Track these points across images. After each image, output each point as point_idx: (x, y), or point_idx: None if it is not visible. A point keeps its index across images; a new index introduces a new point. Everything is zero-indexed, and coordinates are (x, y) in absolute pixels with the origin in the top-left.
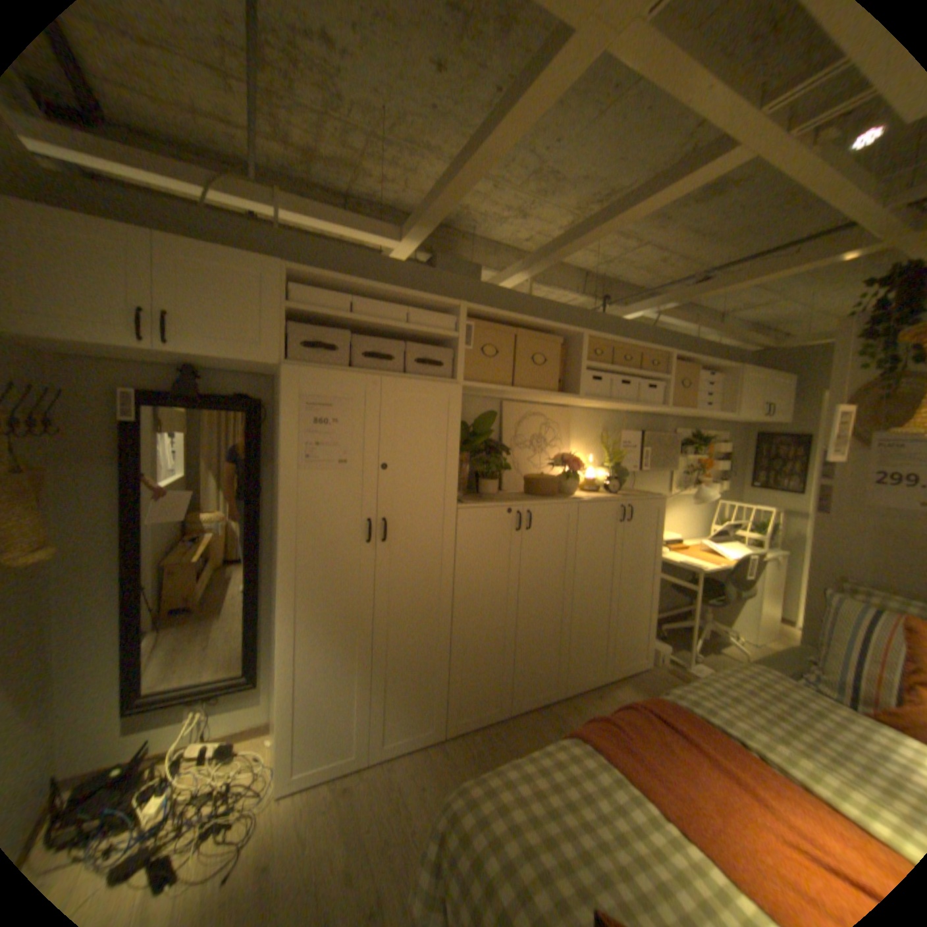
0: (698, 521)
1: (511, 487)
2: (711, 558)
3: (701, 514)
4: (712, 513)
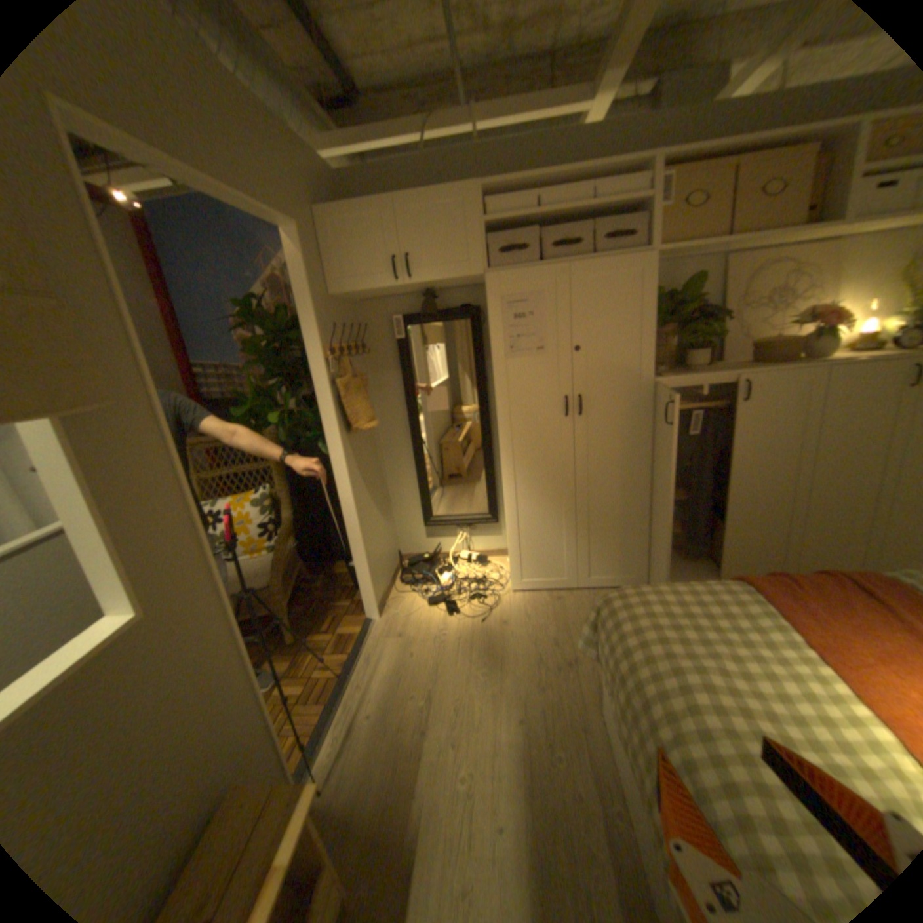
0: None
1: (737, 356)
2: None
3: None
4: None
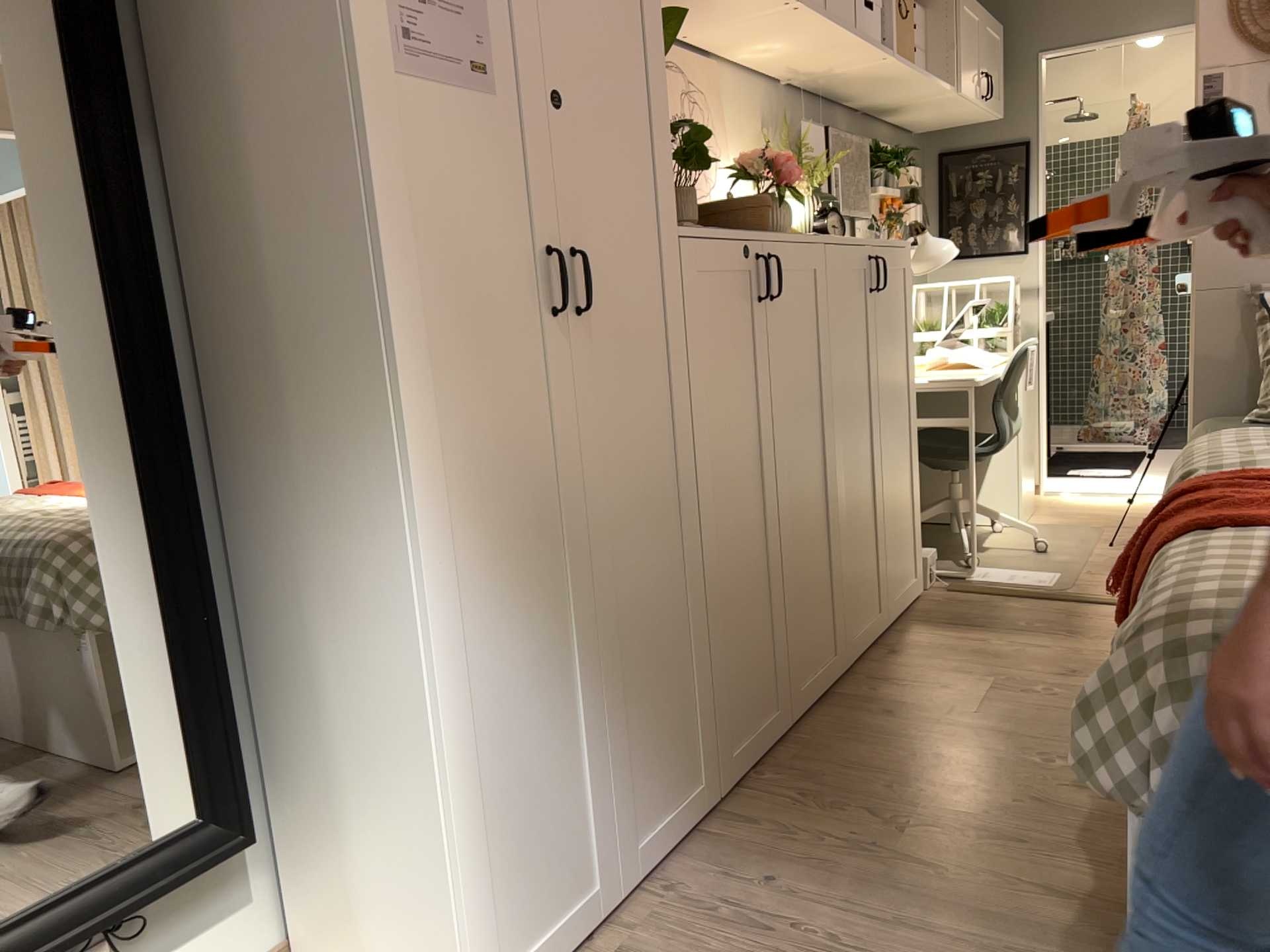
0: None
1: None
2: (957, 370)
3: None
4: None
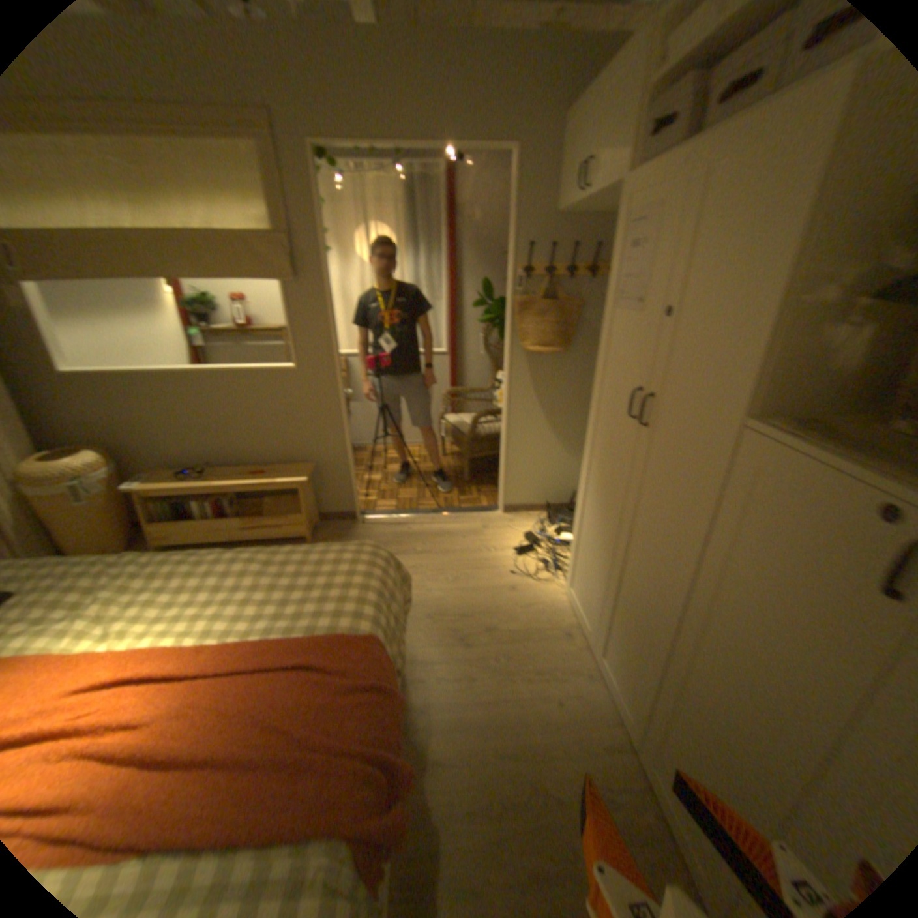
0: None
1: None
2: None
3: None
4: None
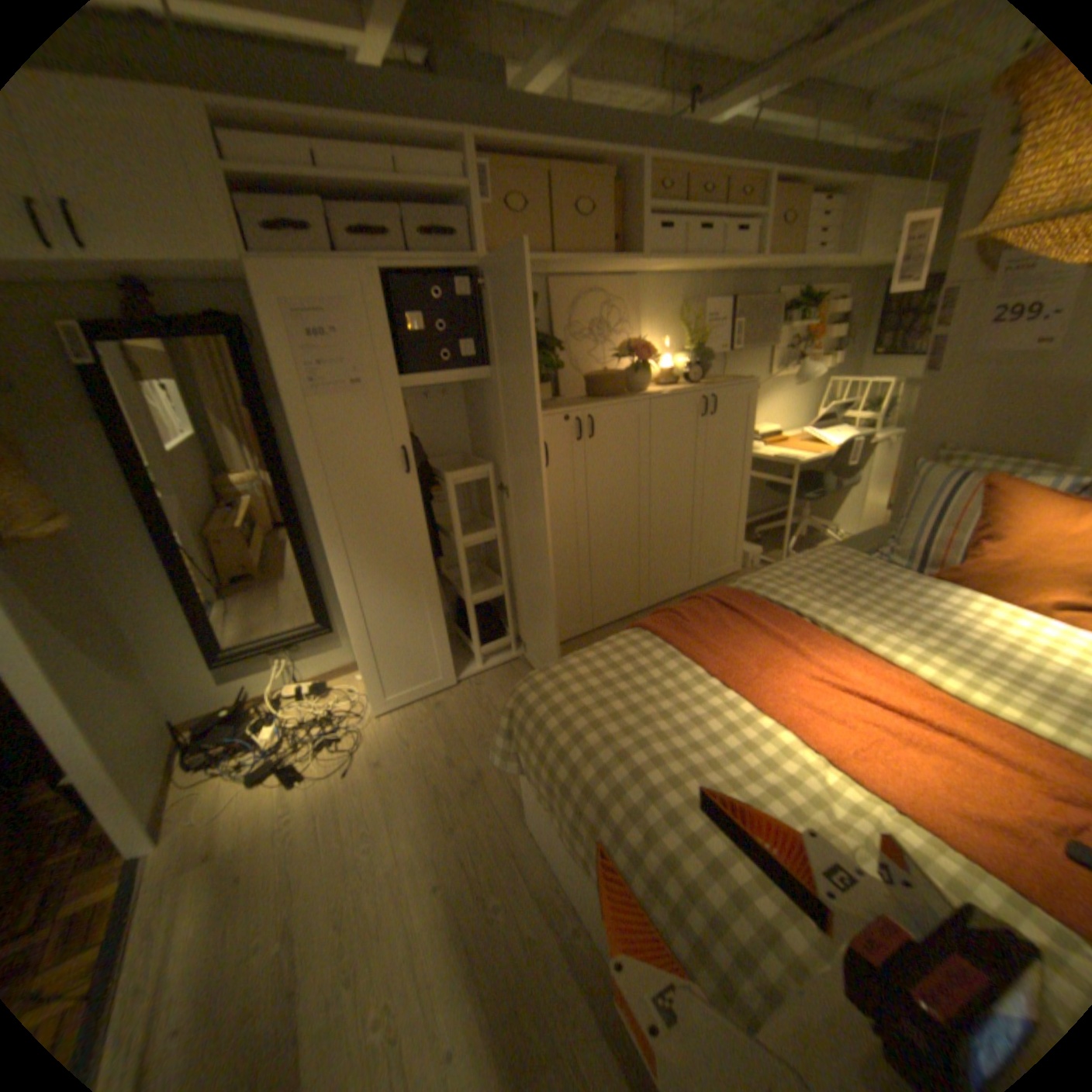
0: (803, 406)
1: (571, 390)
2: (812, 447)
3: (807, 397)
4: (822, 394)
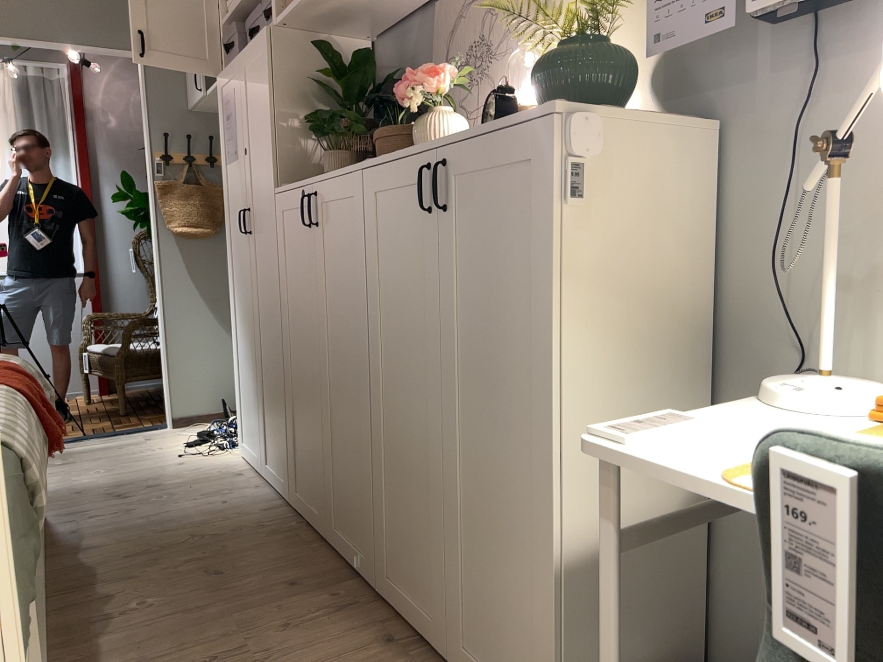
0: None
1: None
2: None
3: None
4: None
